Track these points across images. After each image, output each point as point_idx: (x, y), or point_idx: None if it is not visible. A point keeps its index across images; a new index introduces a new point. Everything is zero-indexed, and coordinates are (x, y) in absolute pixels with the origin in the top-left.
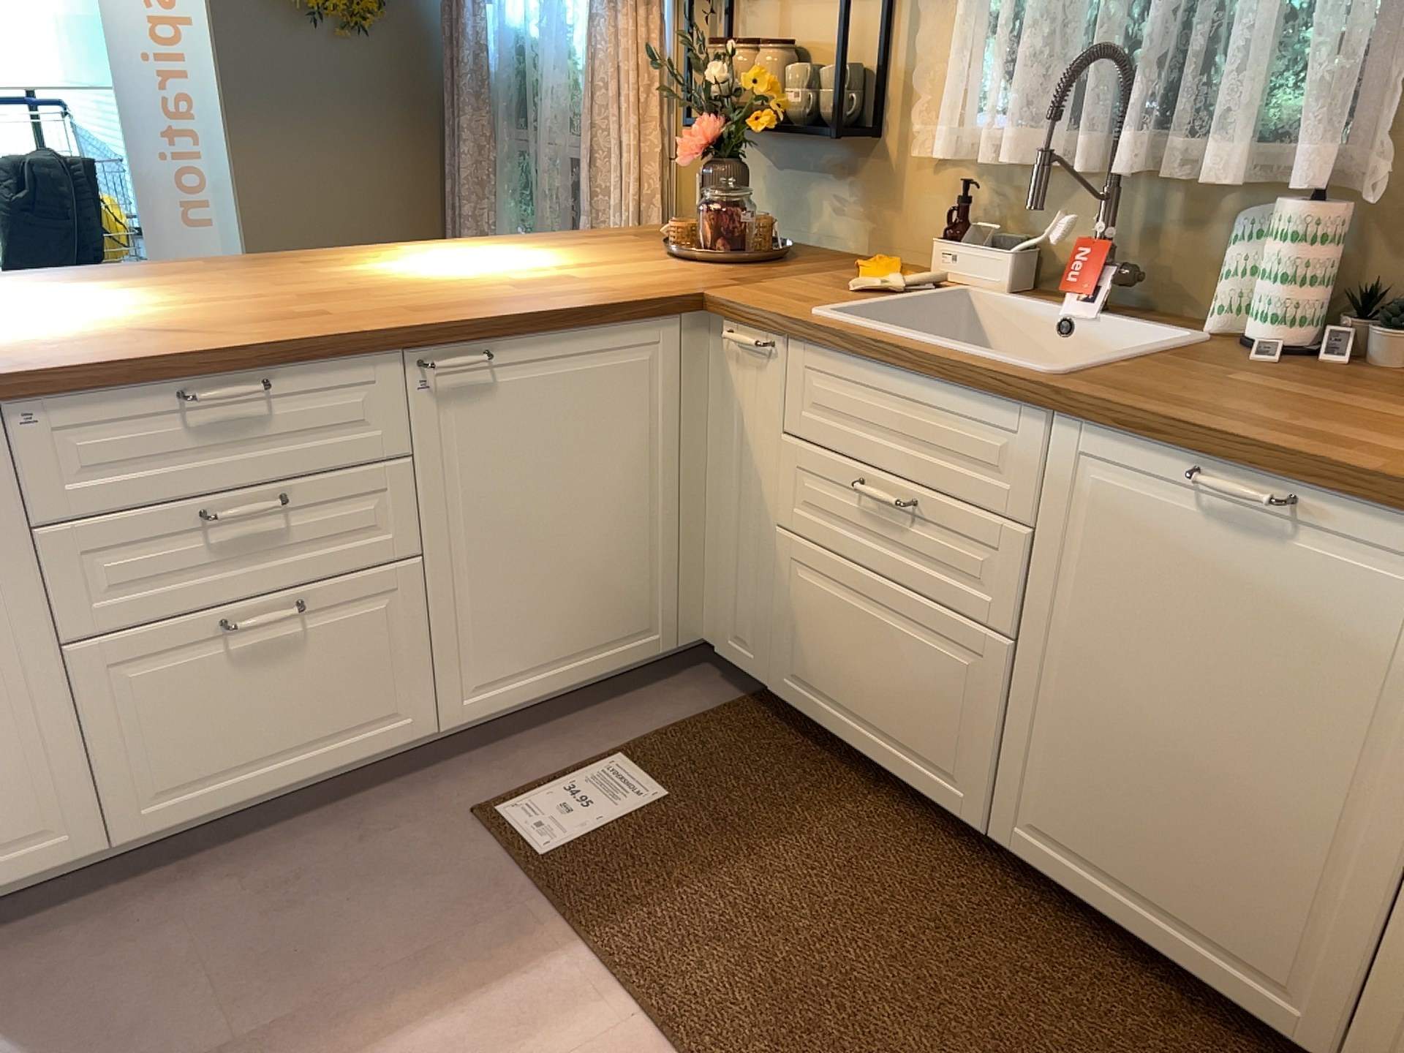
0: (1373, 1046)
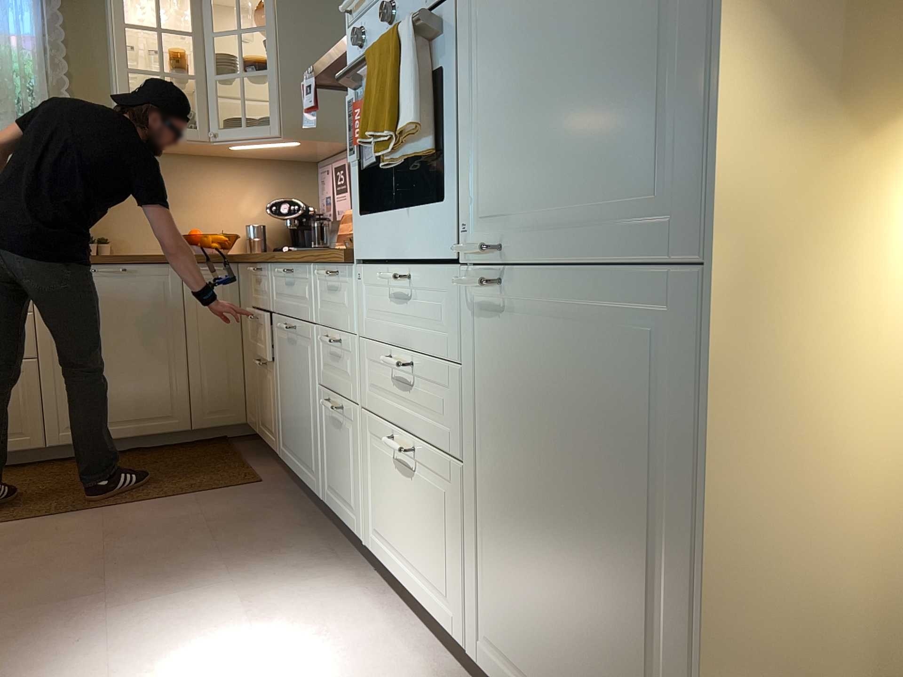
0: (197, 413)
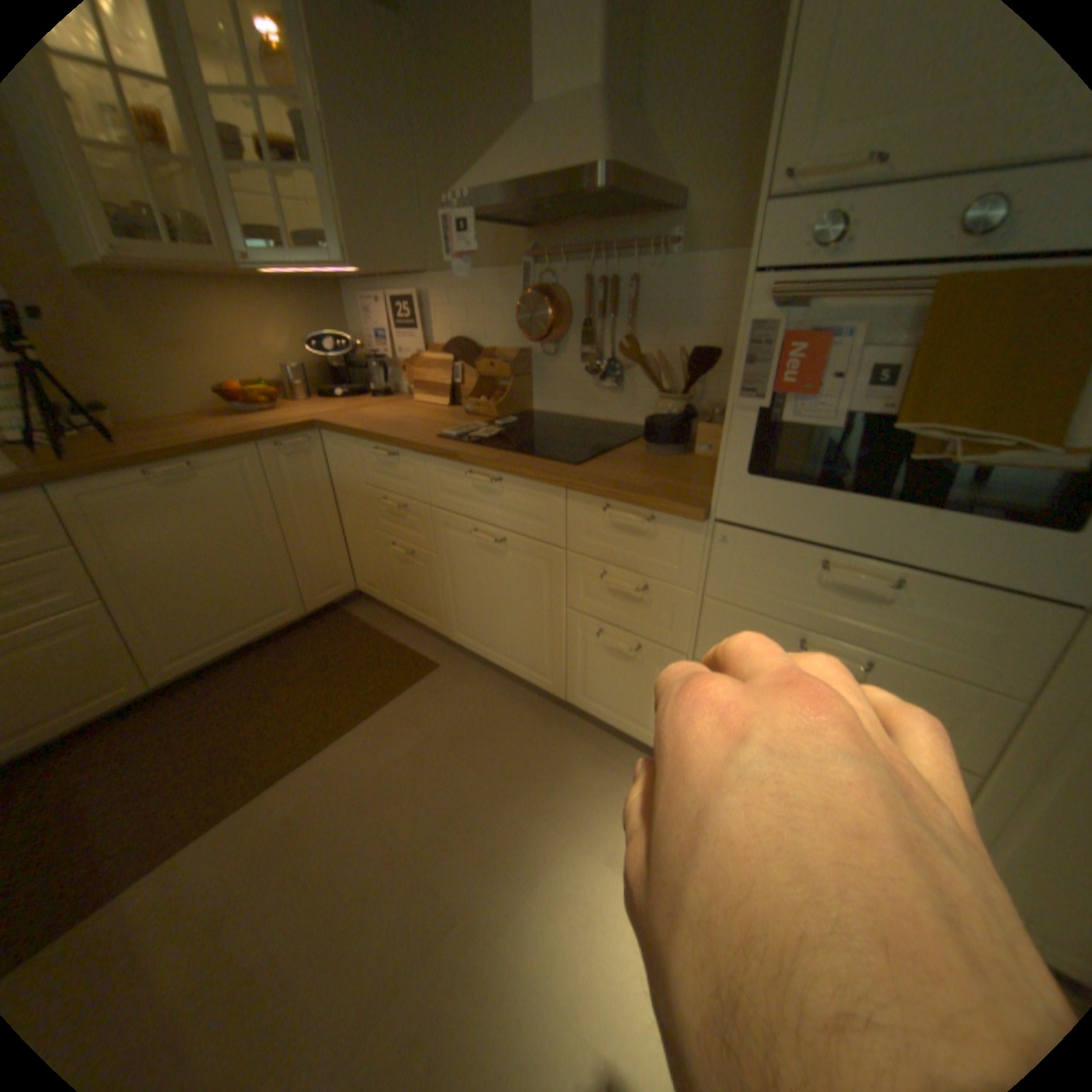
0: (308, 596)
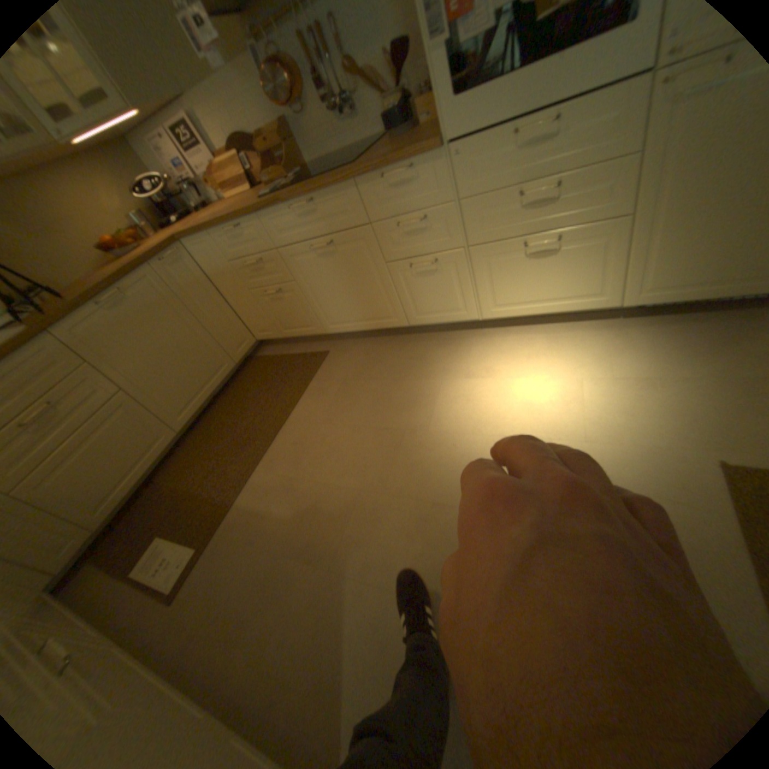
0: (232, 352)
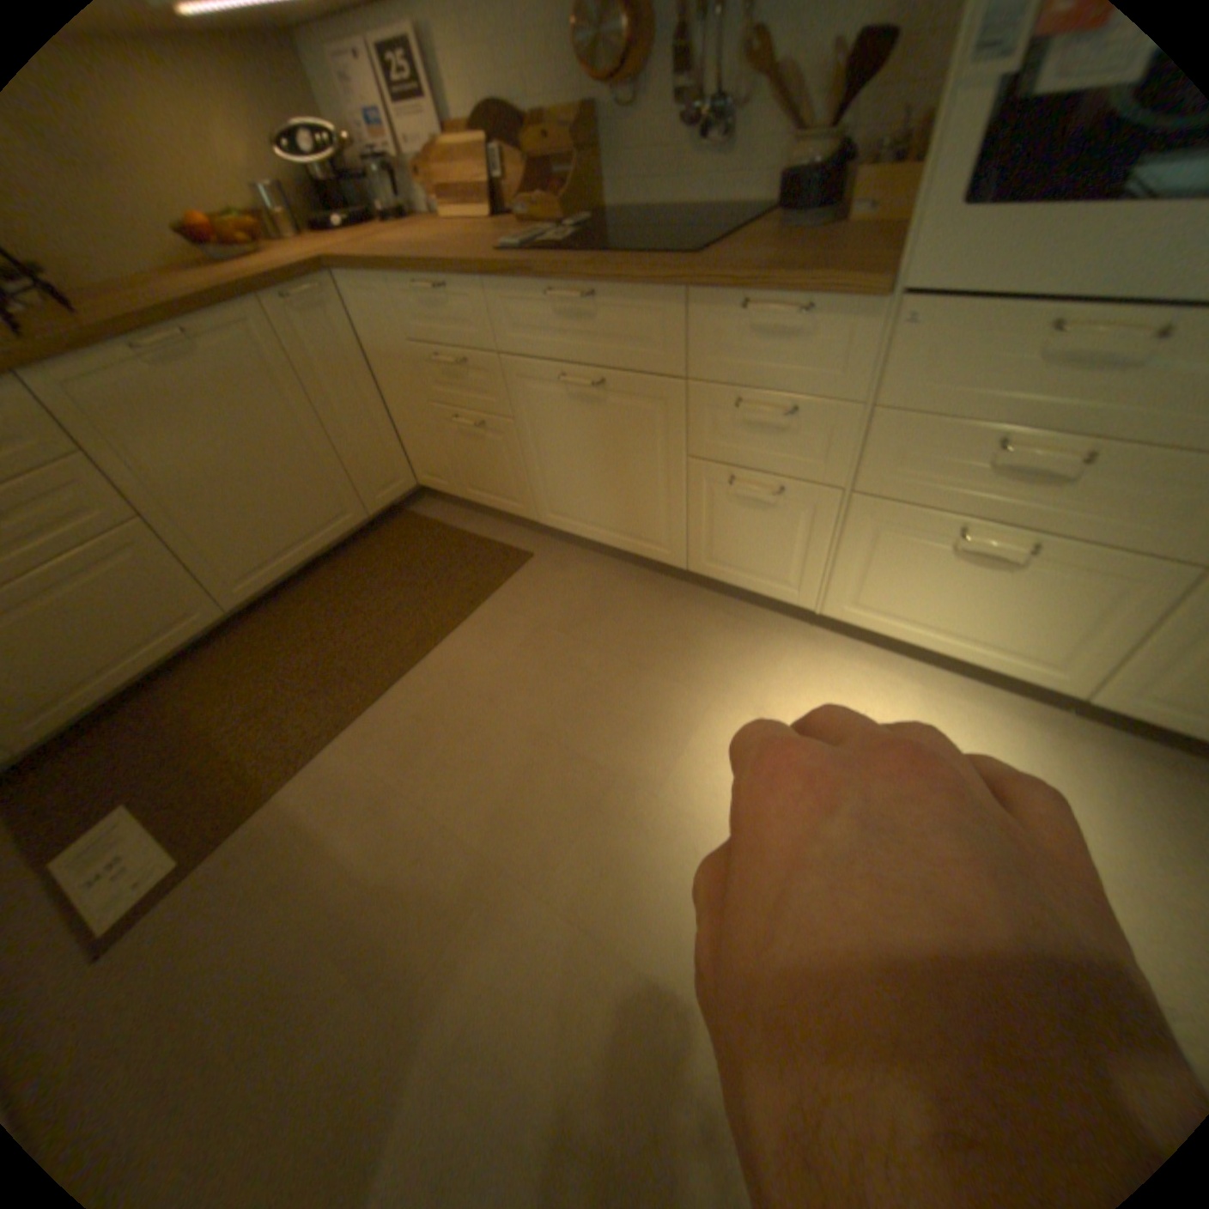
0: (367, 496)
